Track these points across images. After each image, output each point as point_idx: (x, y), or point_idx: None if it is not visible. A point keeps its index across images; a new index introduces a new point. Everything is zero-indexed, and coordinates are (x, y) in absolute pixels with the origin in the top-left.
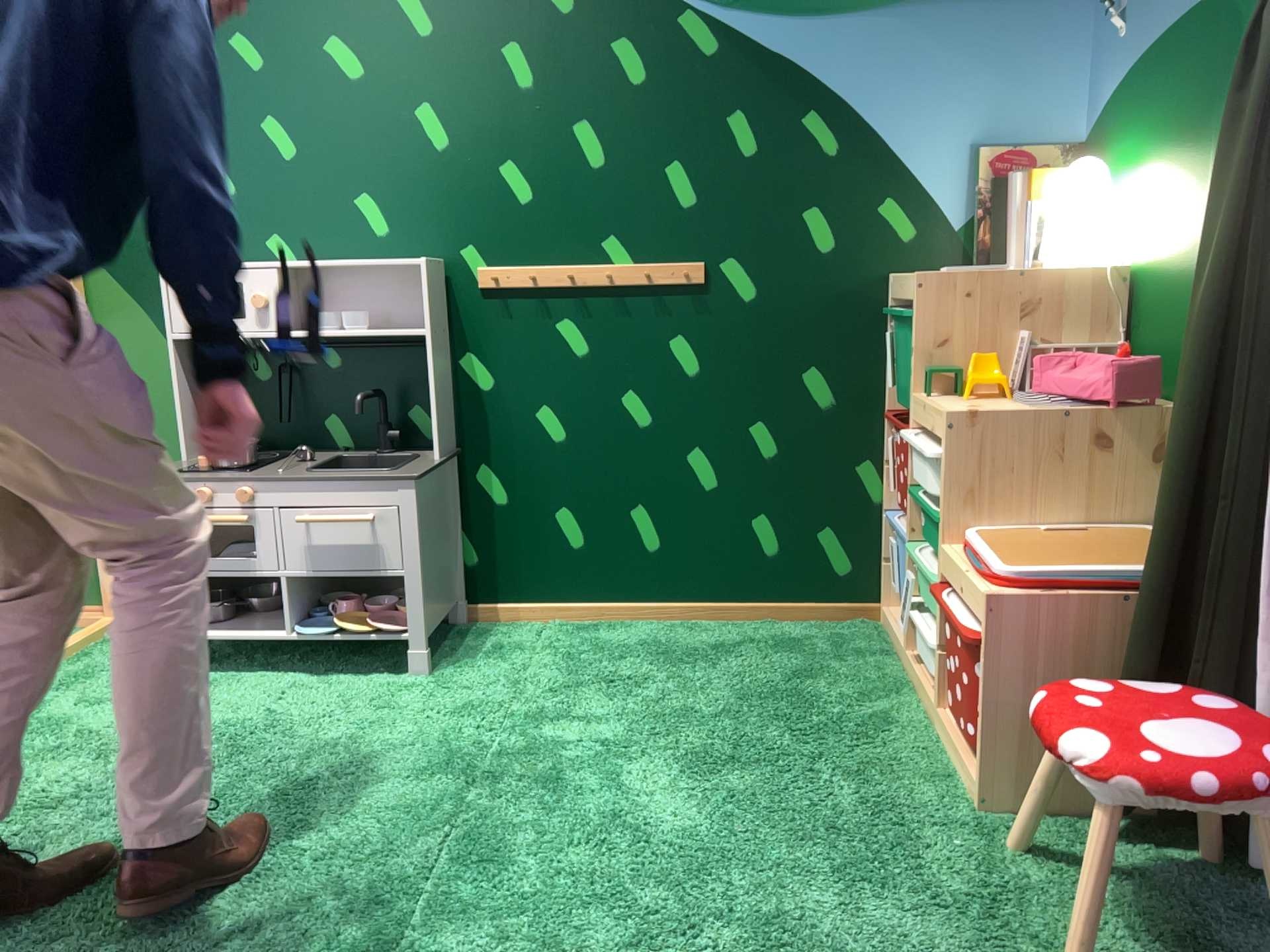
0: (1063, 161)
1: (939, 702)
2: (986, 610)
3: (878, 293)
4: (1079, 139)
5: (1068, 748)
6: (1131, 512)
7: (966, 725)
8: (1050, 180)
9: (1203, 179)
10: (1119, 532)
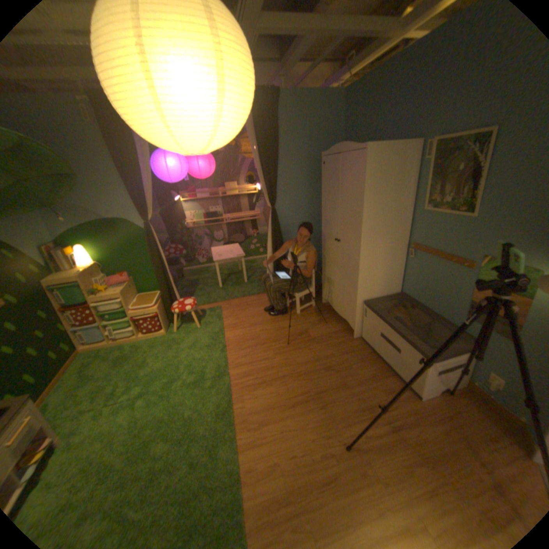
0: (53, 246)
1: (133, 338)
2: (154, 311)
3: (39, 287)
4: (52, 241)
5: (186, 310)
6: (134, 295)
7: (149, 332)
8: (66, 251)
9: (114, 246)
10: (137, 297)
